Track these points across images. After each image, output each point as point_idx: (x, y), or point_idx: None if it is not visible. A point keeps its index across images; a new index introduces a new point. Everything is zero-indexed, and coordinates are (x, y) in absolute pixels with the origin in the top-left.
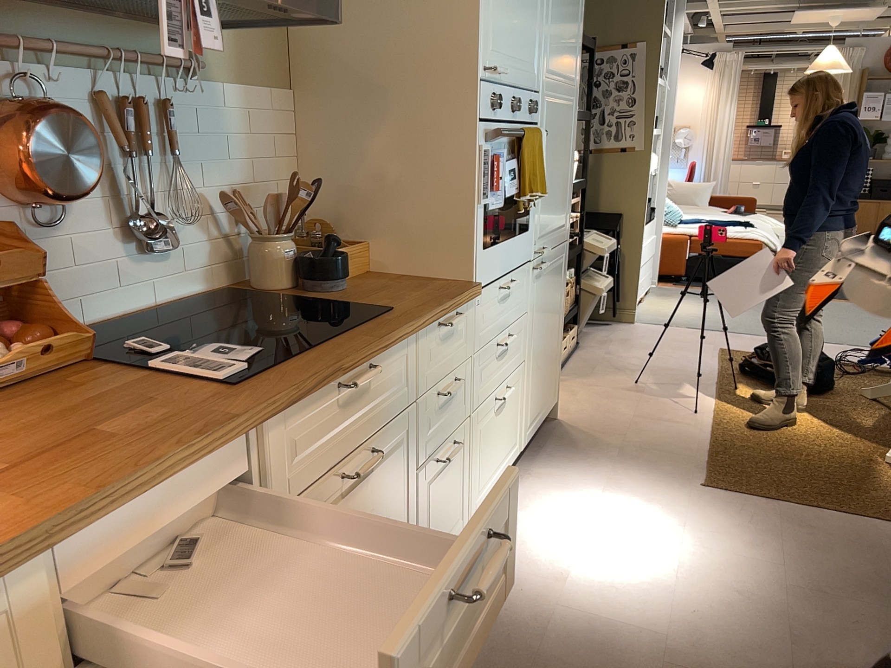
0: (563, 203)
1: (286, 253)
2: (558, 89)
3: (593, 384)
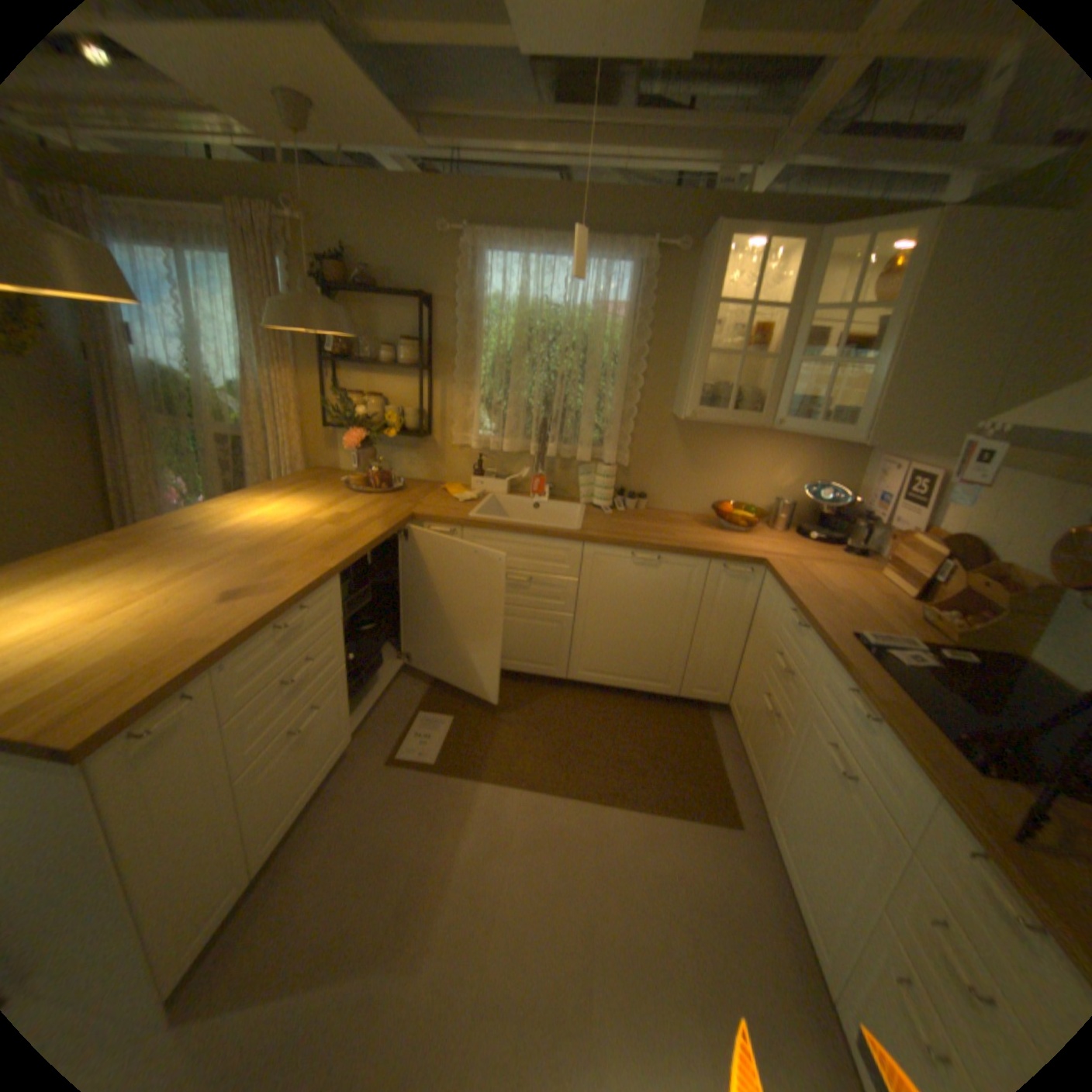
0: None
1: None
2: None
3: None
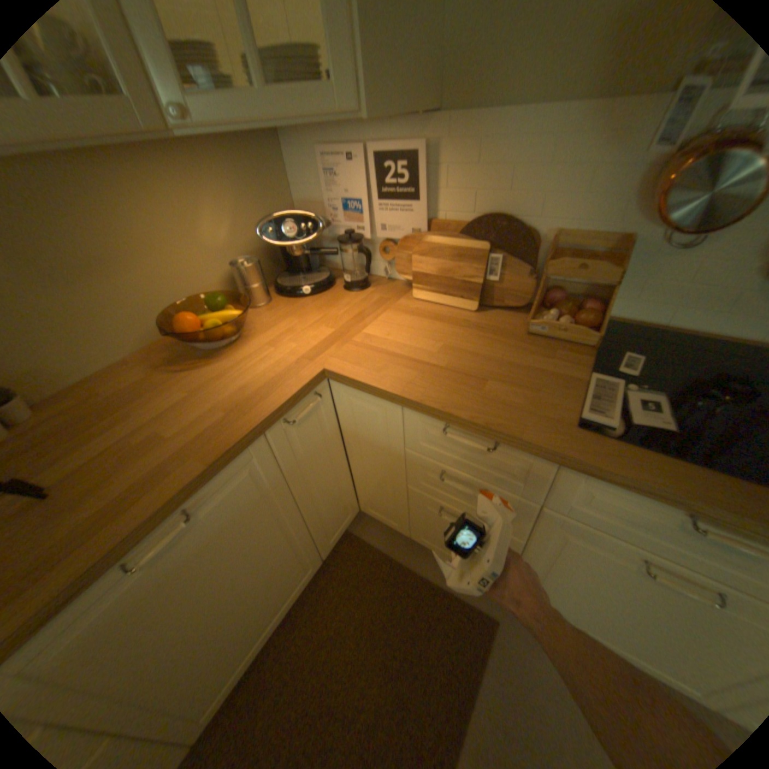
0: None
1: None
2: None
3: None
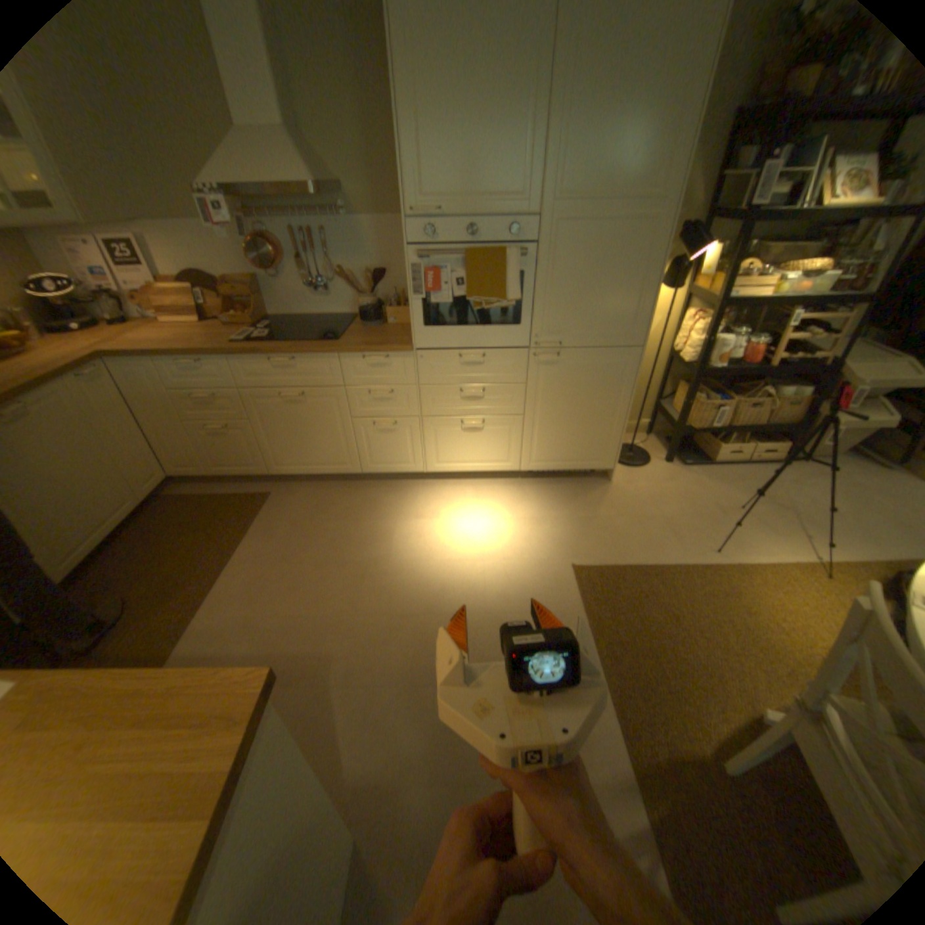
0: (616, 312)
1: (362, 305)
2: (594, 207)
3: (701, 487)
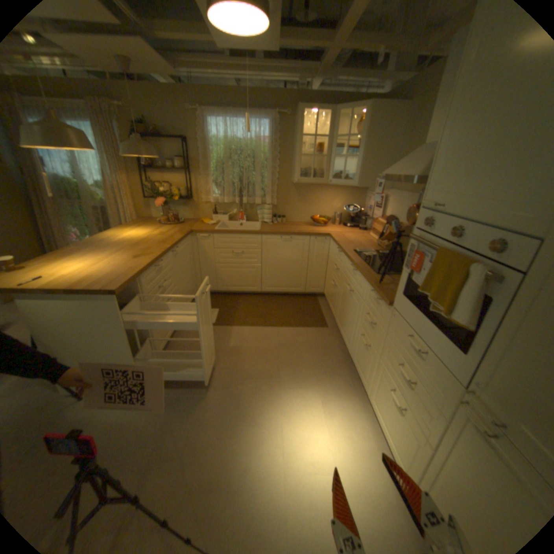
0: None
1: None
2: None
3: None
